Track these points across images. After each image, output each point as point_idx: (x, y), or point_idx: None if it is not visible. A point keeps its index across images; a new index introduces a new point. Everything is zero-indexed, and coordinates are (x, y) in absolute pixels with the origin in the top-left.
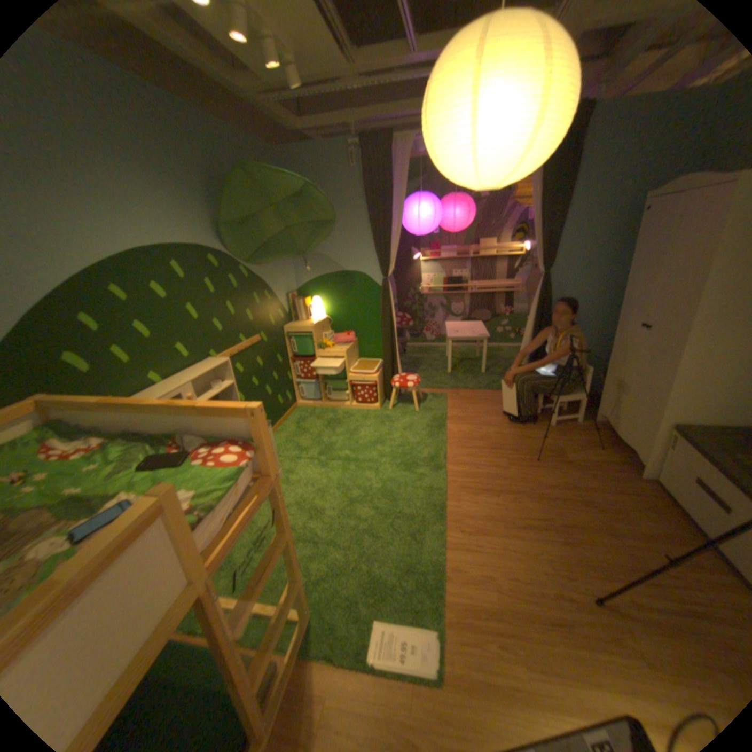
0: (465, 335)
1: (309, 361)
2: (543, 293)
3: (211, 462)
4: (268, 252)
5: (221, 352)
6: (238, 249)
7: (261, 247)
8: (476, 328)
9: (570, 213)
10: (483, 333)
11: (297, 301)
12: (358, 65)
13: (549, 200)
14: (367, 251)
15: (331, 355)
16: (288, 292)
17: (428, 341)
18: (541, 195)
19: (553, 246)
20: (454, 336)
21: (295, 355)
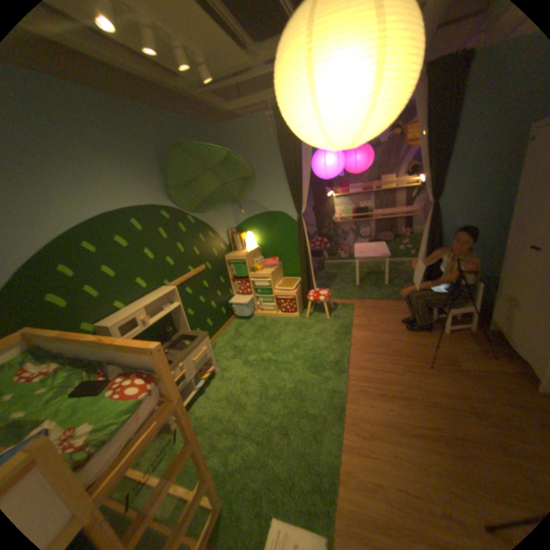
0: (370, 254)
1: (243, 280)
2: (434, 220)
3: (115, 396)
4: (209, 203)
5: (172, 280)
6: (184, 203)
7: (204, 199)
8: (380, 247)
9: (455, 149)
10: (385, 252)
11: (235, 236)
12: (260, 55)
13: (435, 140)
14: (284, 195)
15: (260, 276)
16: (228, 230)
17: (342, 258)
18: (427, 137)
19: (440, 178)
20: (360, 256)
21: (234, 276)
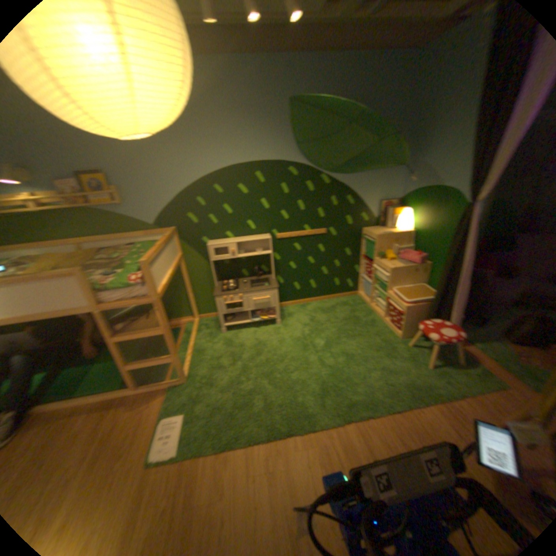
0: None
1: (369, 263)
2: None
3: (130, 275)
4: (361, 162)
5: (283, 233)
6: (321, 161)
7: (354, 158)
8: None
9: None
10: None
11: (391, 209)
12: None
13: None
14: (474, 163)
15: (383, 266)
16: (386, 199)
17: None
18: None
19: None
20: None
21: (364, 254)
